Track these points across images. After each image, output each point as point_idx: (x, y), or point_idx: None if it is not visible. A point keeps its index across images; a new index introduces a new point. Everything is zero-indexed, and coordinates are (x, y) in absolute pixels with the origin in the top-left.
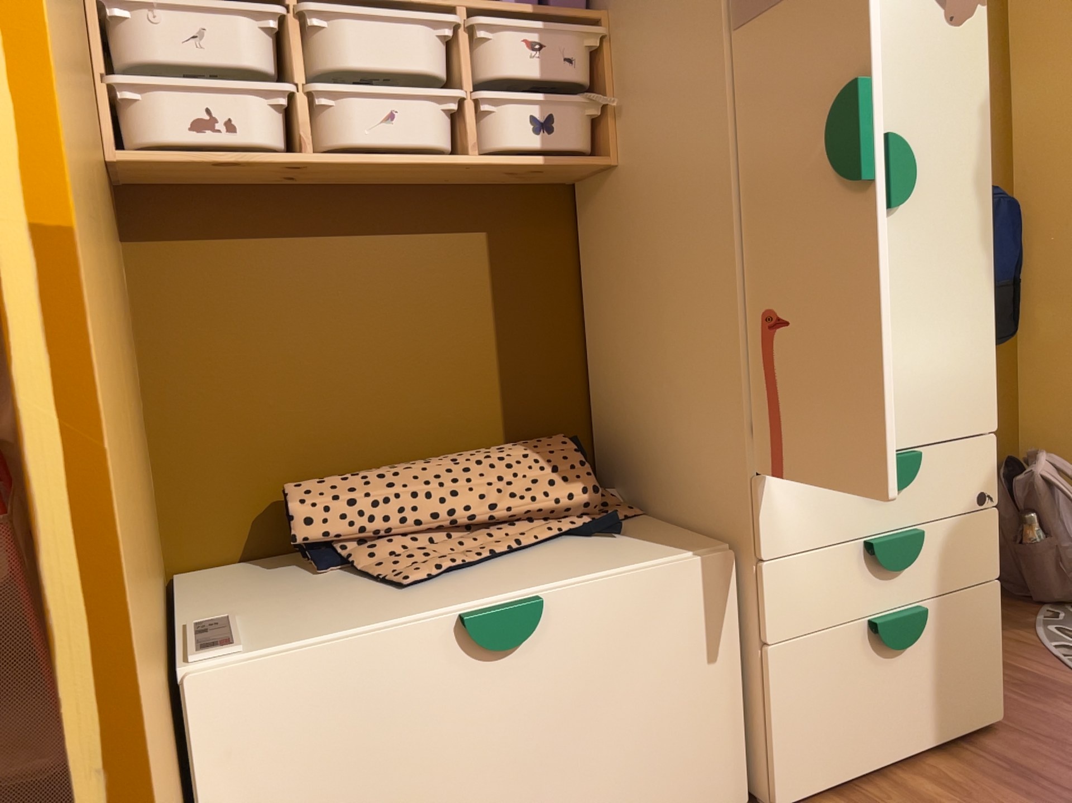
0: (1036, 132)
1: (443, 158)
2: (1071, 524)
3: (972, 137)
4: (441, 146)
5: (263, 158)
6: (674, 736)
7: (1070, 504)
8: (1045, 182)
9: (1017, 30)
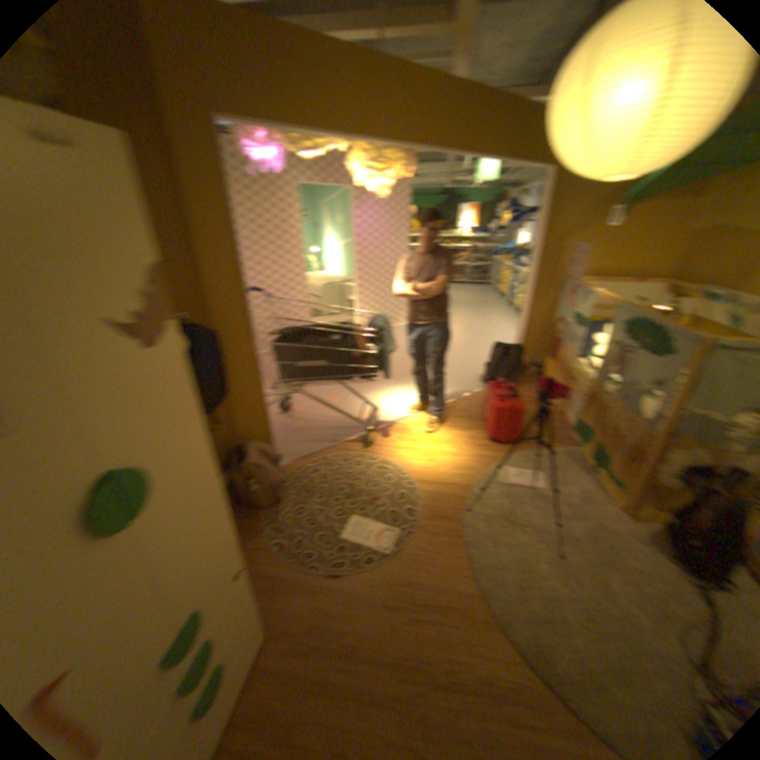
0: (221, 287)
1: None
2: (270, 479)
3: (190, 412)
4: None
5: None
6: None
7: (269, 472)
8: (230, 314)
9: (199, 227)
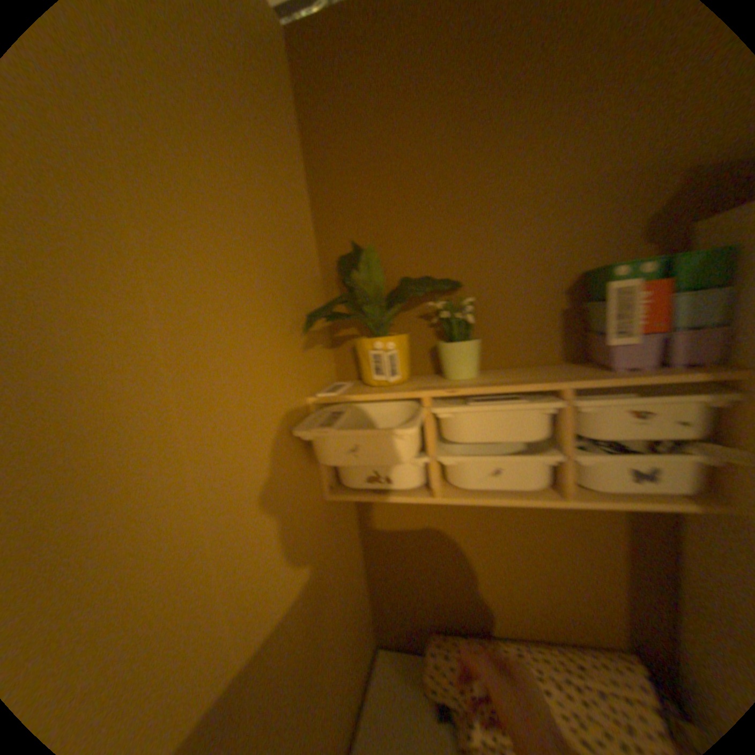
0: None
1: (540, 503)
2: None
3: None
4: (539, 489)
5: (407, 499)
6: None
7: None
8: None
9: None
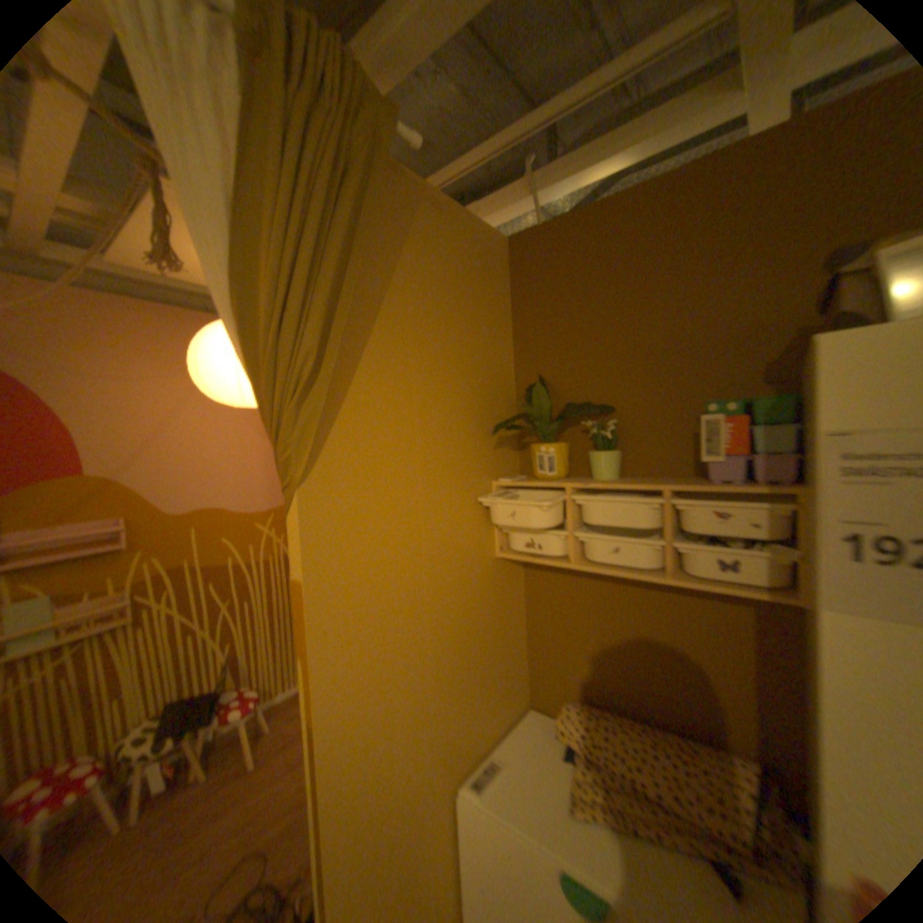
0: None
1: (645, 578)
2: None
3: None
4: (647, 567)
5: (550, 562)
6: None
7: None
8: None
9: None
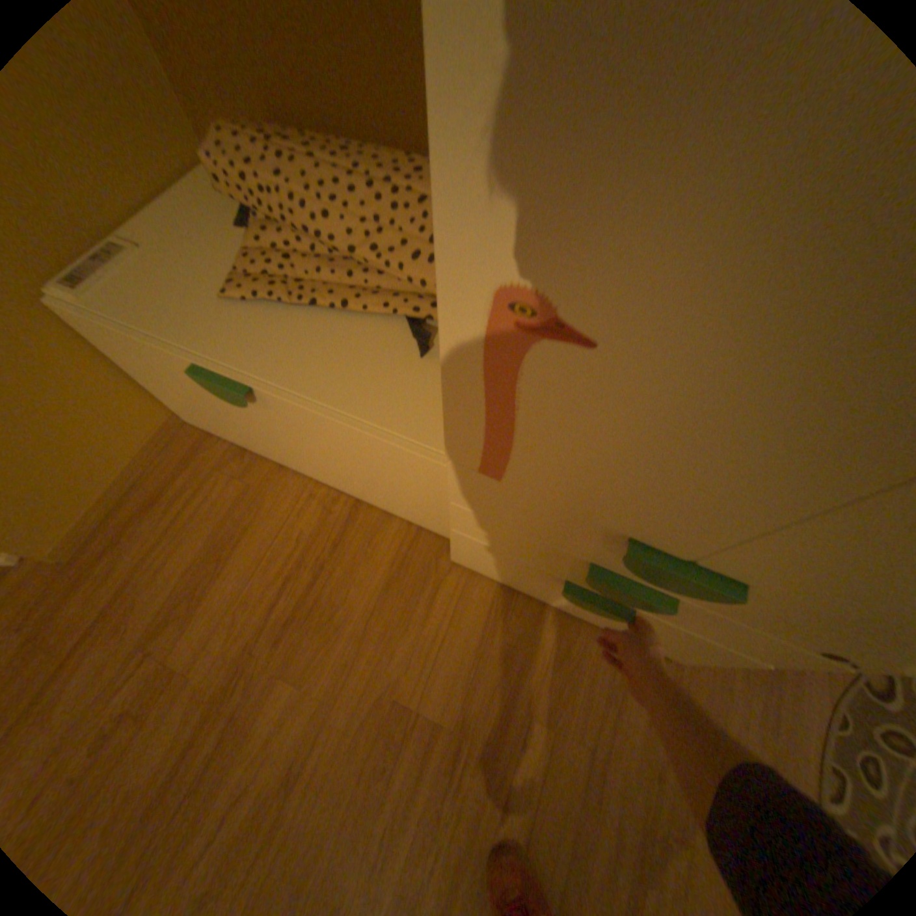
0: None
1: None
2: None
3: None
4: None
5: None
6: (391, 494)
7: None
8: None
9: None
